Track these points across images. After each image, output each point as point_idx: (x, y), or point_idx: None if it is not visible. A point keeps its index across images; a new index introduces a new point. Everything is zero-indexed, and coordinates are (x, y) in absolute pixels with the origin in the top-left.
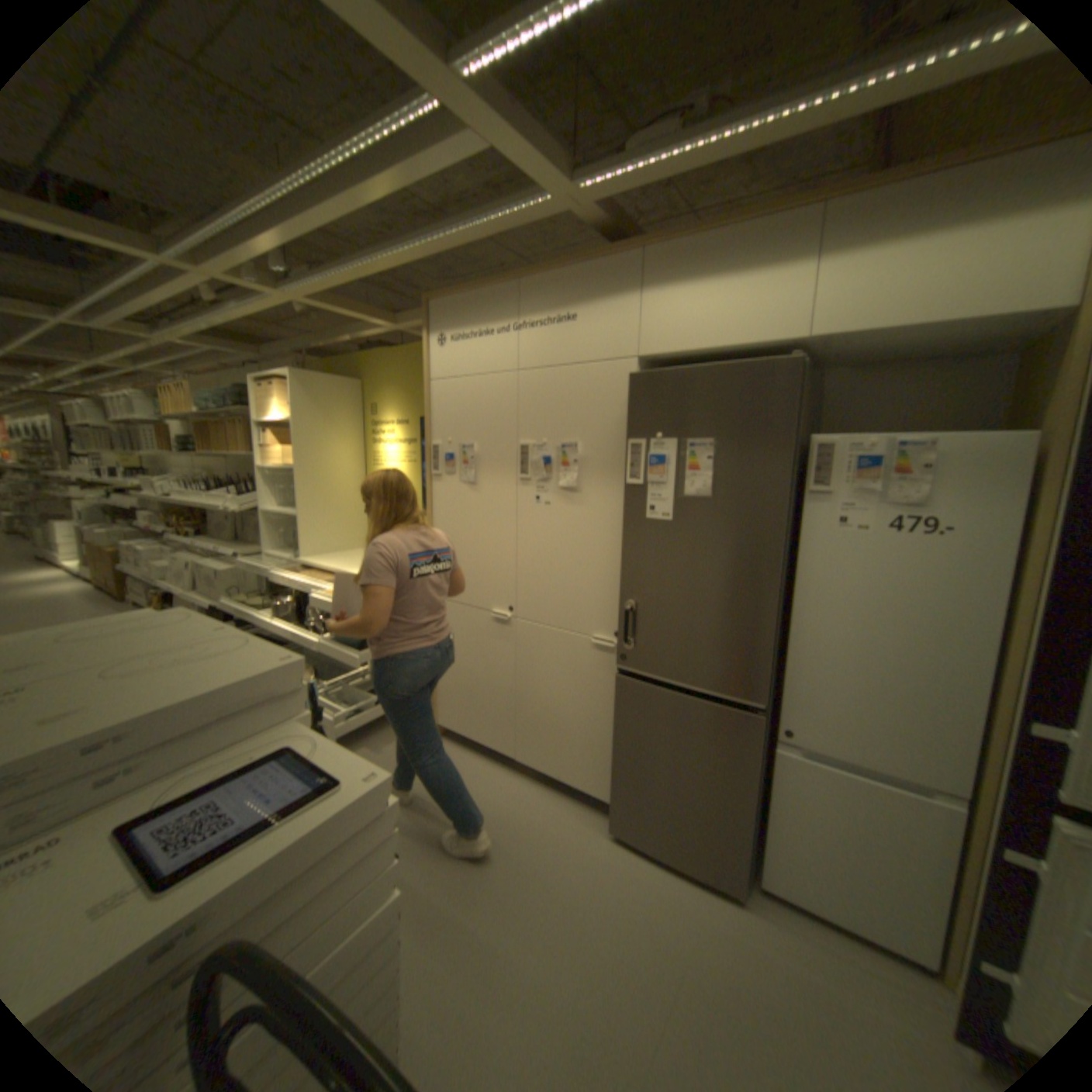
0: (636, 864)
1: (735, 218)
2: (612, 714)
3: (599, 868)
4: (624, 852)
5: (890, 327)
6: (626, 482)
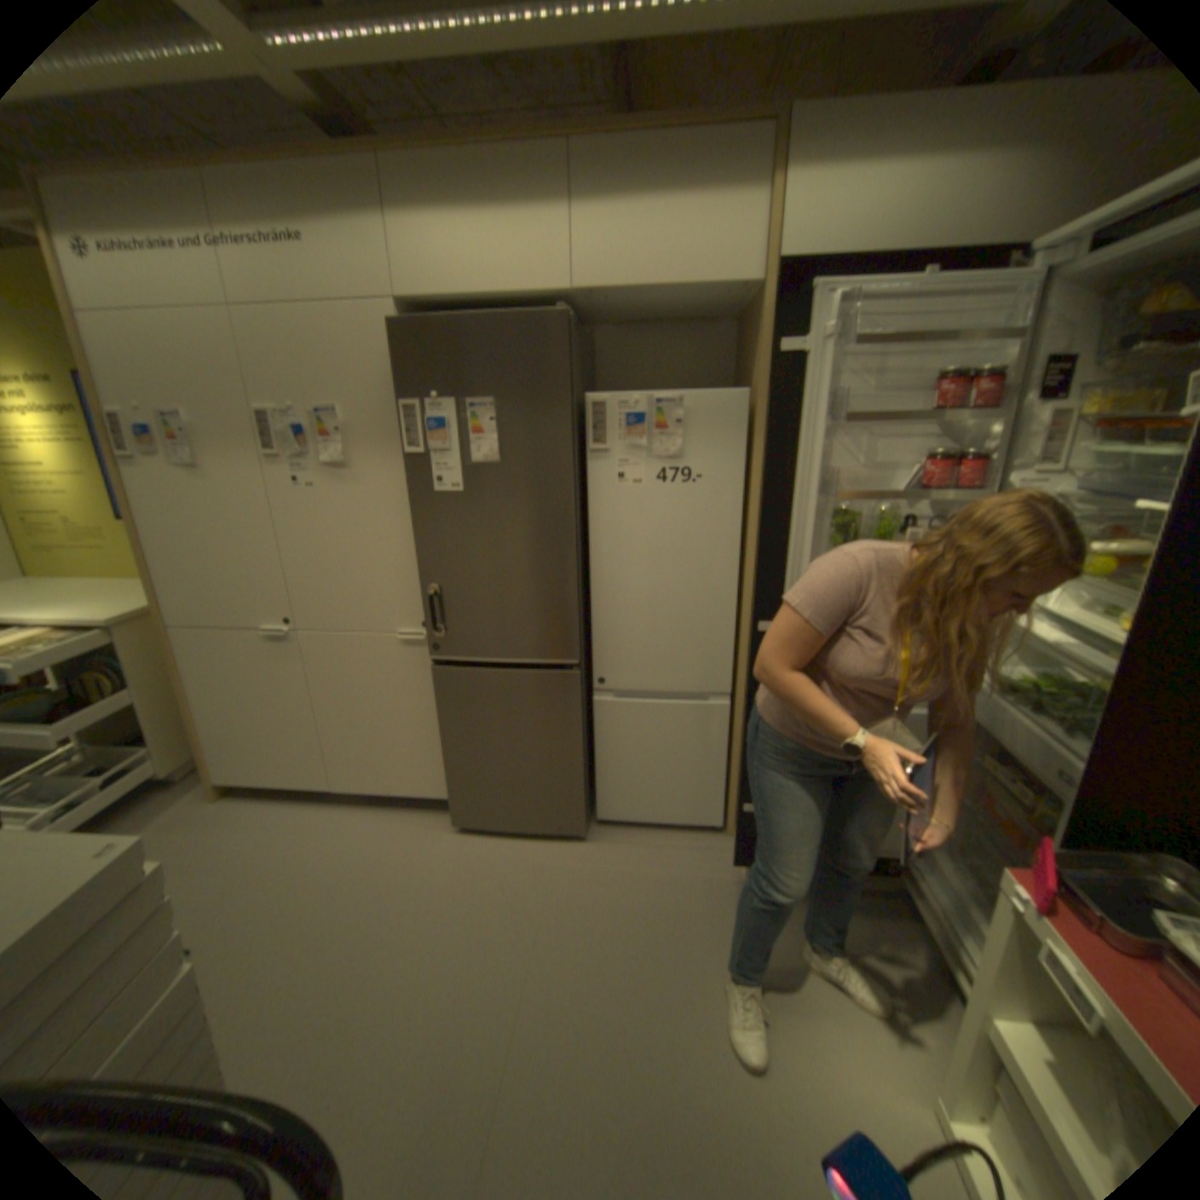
0: (484, 844)
1: (480, 138)
2: (435, 709)
3: (448, 861)
4: (471, 838)
5: (638, 286)
6: (405, 451)
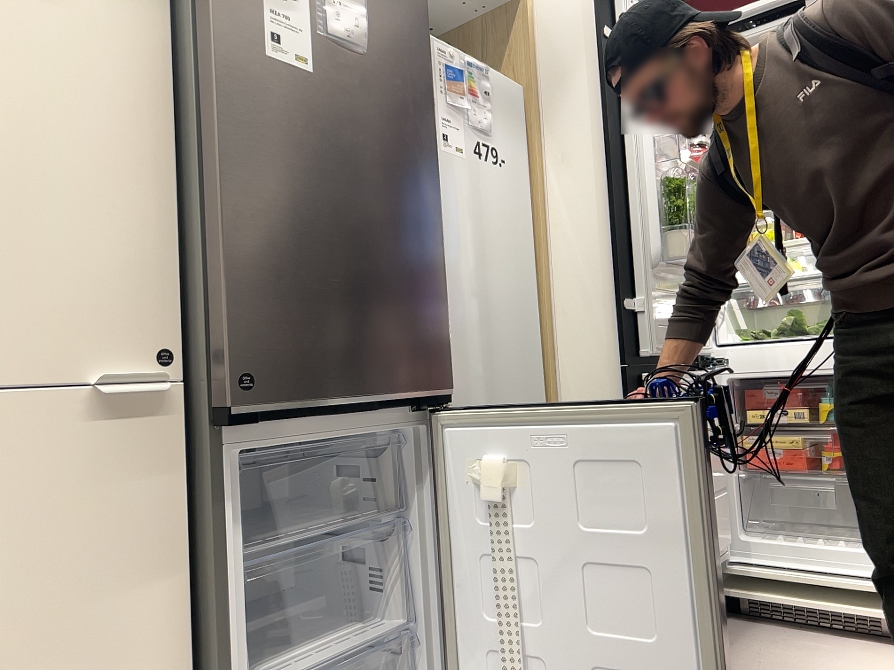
0: None
1: None
2: (167, 592)
3: None
4: None
5: None
6: None
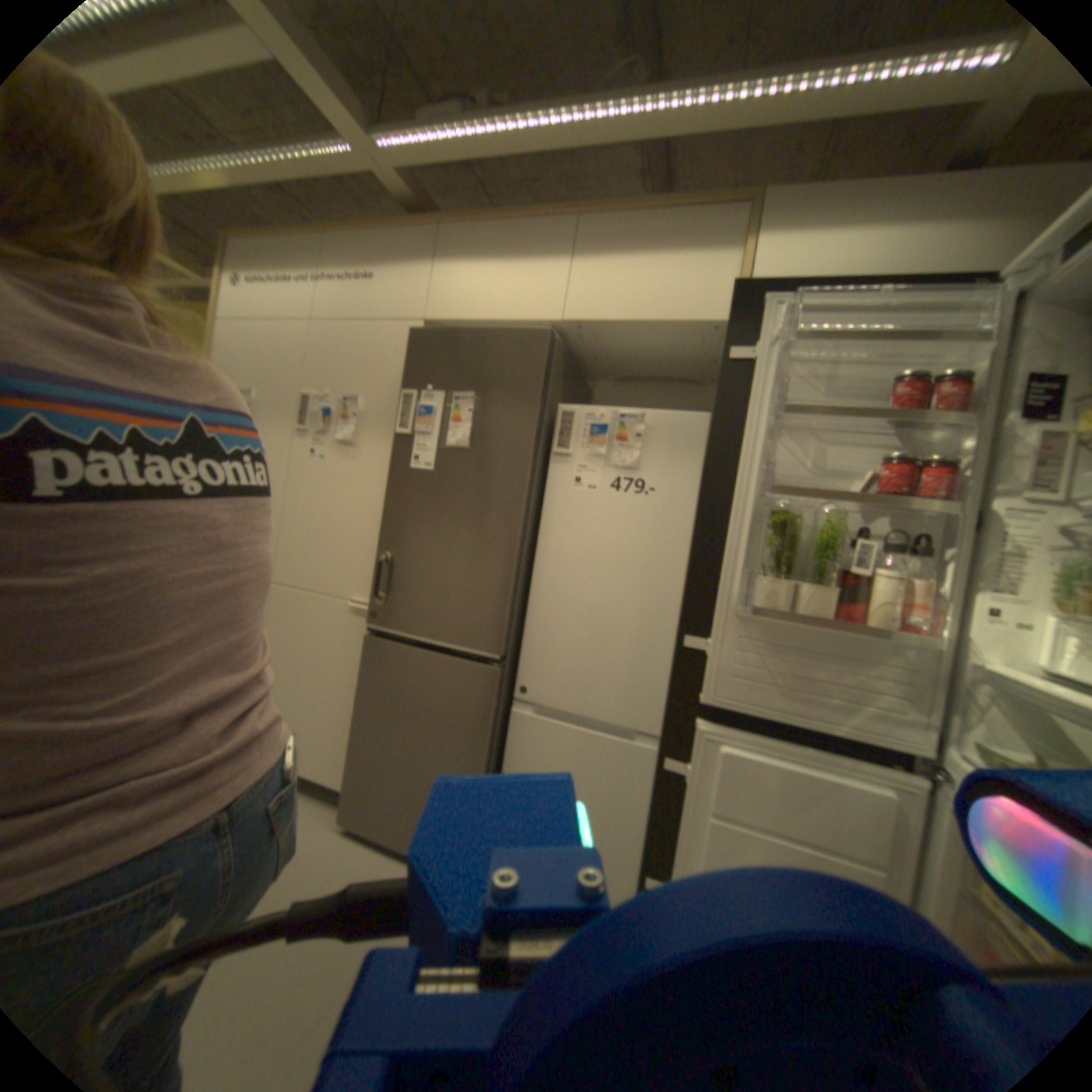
0: (358, 852)
1: (511, 211)
2: (359, 685)
3: (312, 858)
4: (349, 842)
5: (617, 320)
6: (399, 437)
